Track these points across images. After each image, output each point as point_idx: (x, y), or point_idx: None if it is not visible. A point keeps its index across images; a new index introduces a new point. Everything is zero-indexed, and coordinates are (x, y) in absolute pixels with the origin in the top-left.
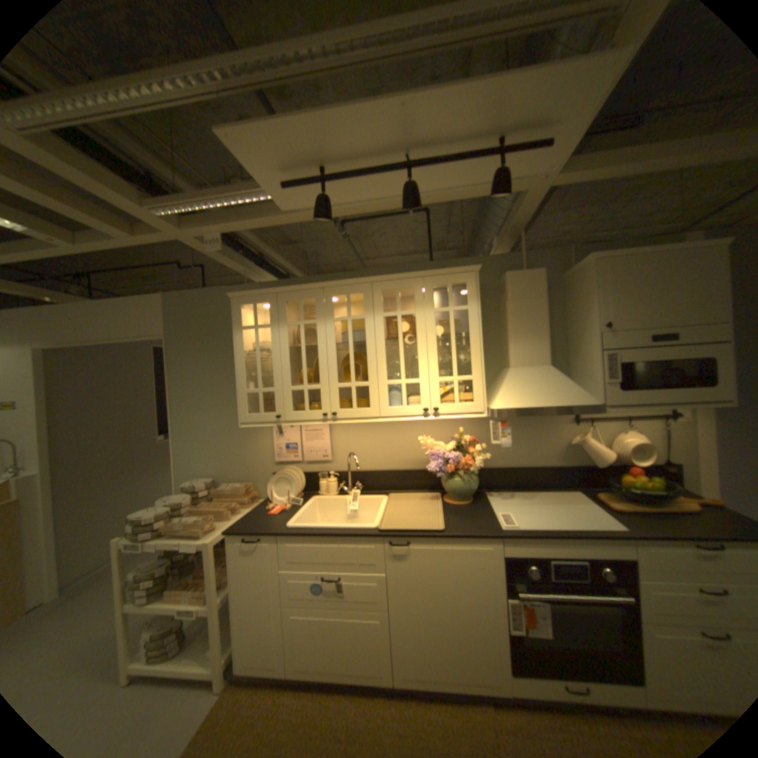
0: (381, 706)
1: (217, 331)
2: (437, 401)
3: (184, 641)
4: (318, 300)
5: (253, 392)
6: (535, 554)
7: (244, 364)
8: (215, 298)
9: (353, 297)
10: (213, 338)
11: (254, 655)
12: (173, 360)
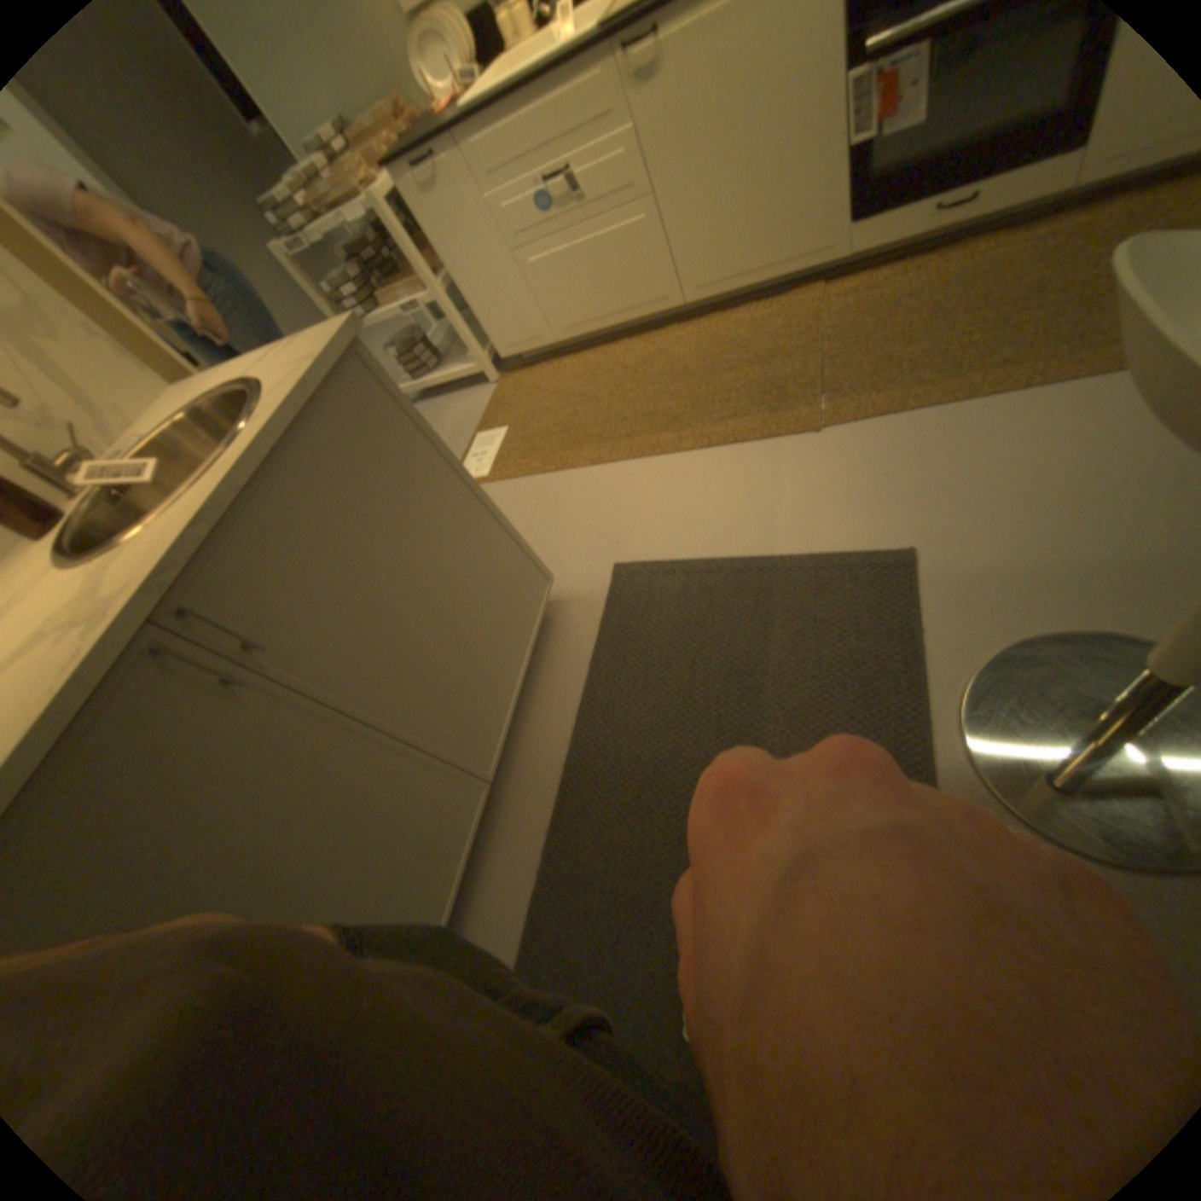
0: (675, 327)
1: None
2: None
3: (441, 353)
4: None
5: None
6: None
7: None
8: None
9: None
10: None
11: (511, 325)
12: None
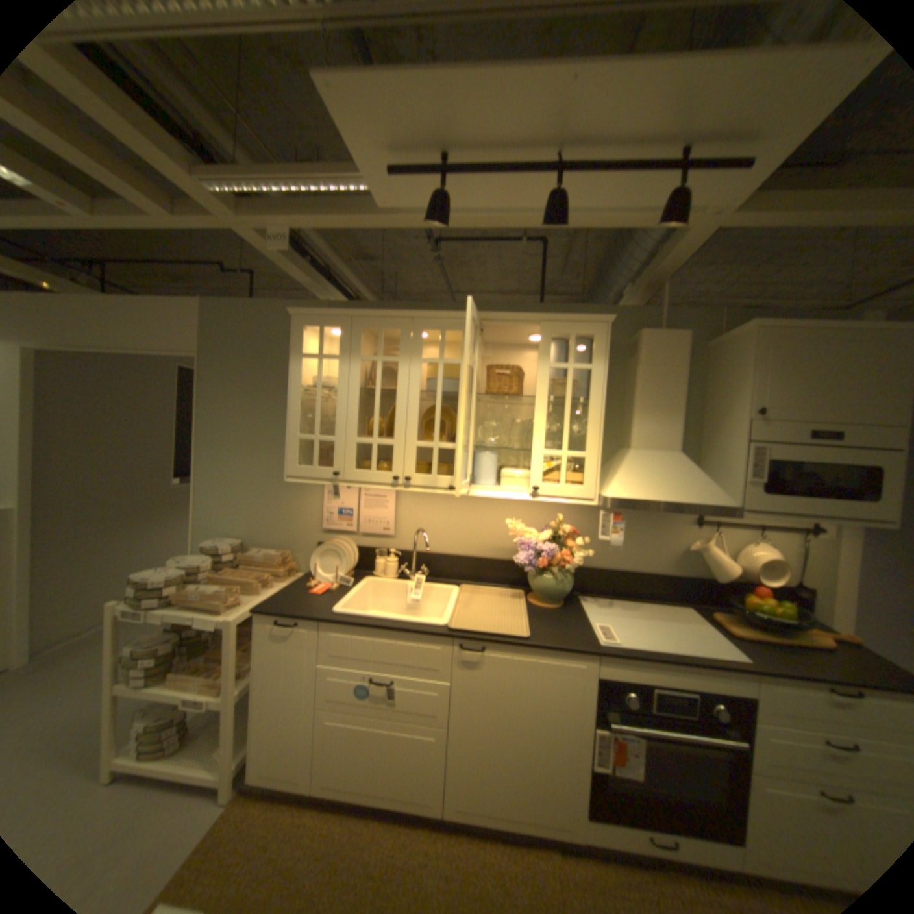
0: (424, 839)
1: (266, 356)
2: (537, 479)
3: (186, 737)
4: (404, 334)
5: (307, 439)
6: (636, 678)
7: (299, 403)
8: (268, 314)
9: (446, 336)
10: (261, 364)
11: (274, 763)
12: (206, 386)
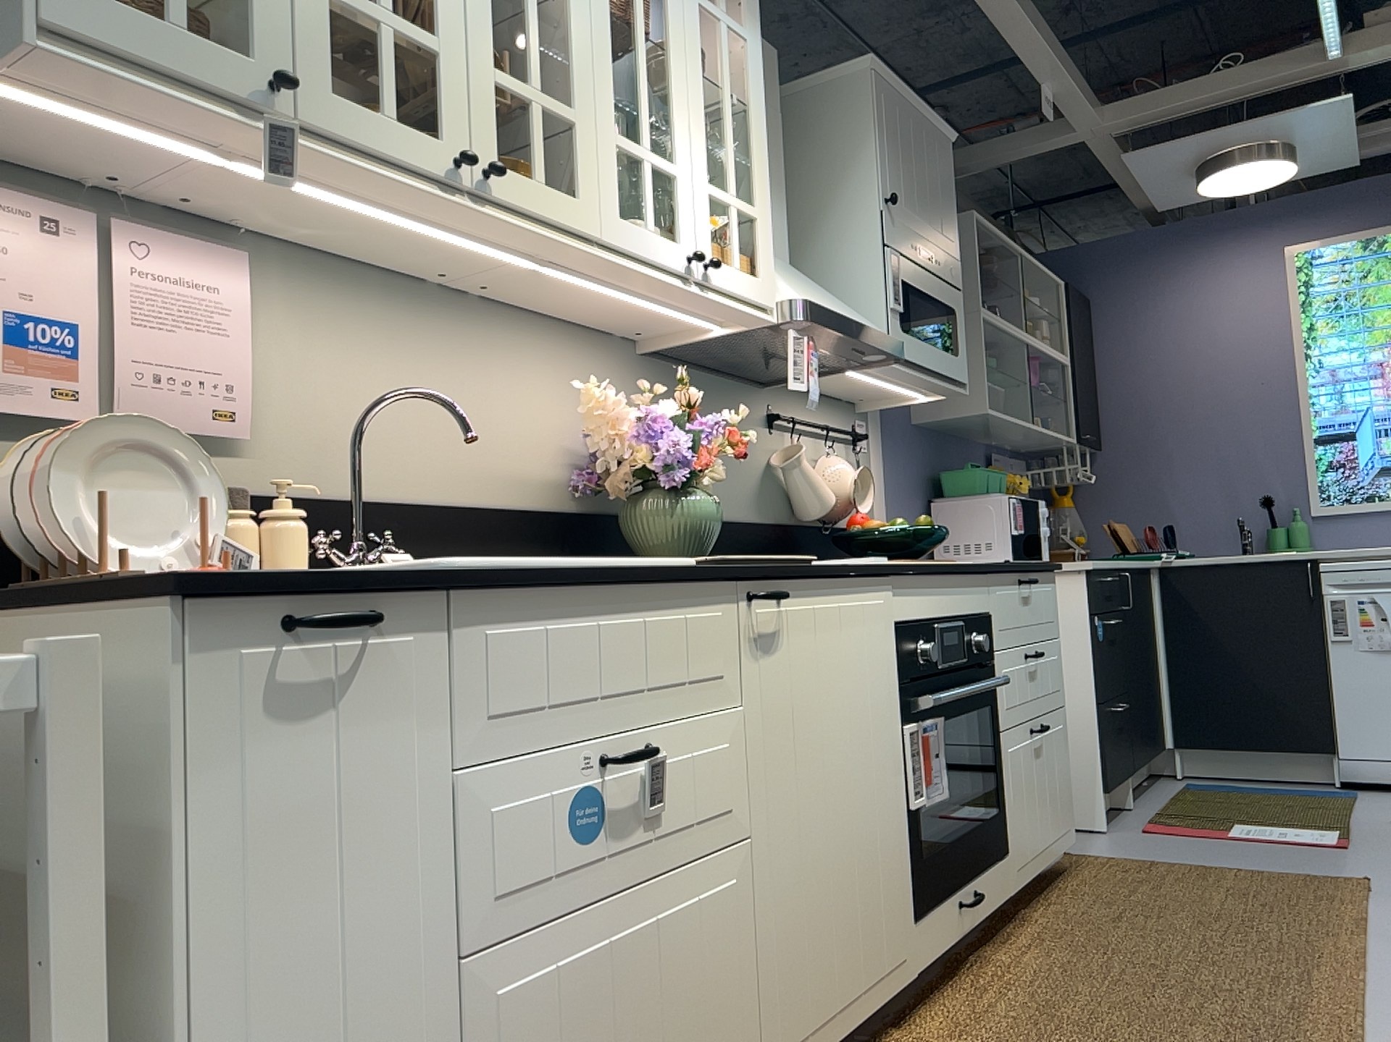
0: None
1: None
2: (707, 245)
3: None
4: None
5: None
6: (922, 607)
7: None
8: None
9: None
10: None
11: None
12: None
